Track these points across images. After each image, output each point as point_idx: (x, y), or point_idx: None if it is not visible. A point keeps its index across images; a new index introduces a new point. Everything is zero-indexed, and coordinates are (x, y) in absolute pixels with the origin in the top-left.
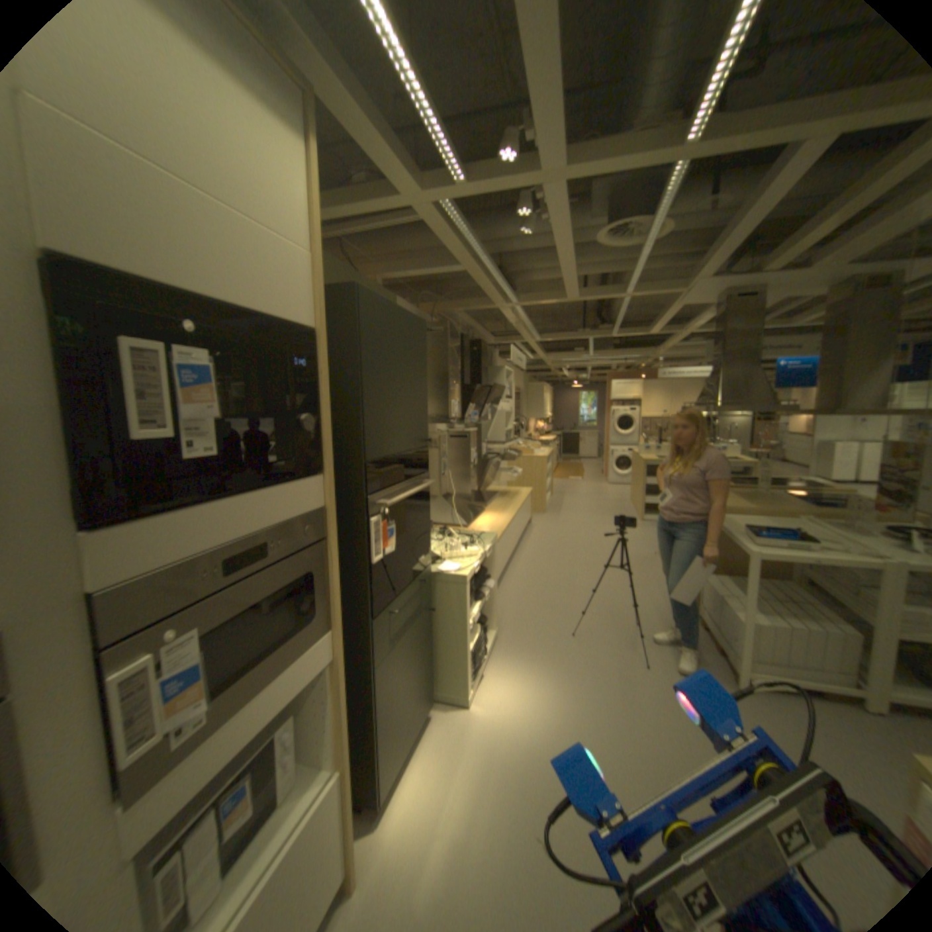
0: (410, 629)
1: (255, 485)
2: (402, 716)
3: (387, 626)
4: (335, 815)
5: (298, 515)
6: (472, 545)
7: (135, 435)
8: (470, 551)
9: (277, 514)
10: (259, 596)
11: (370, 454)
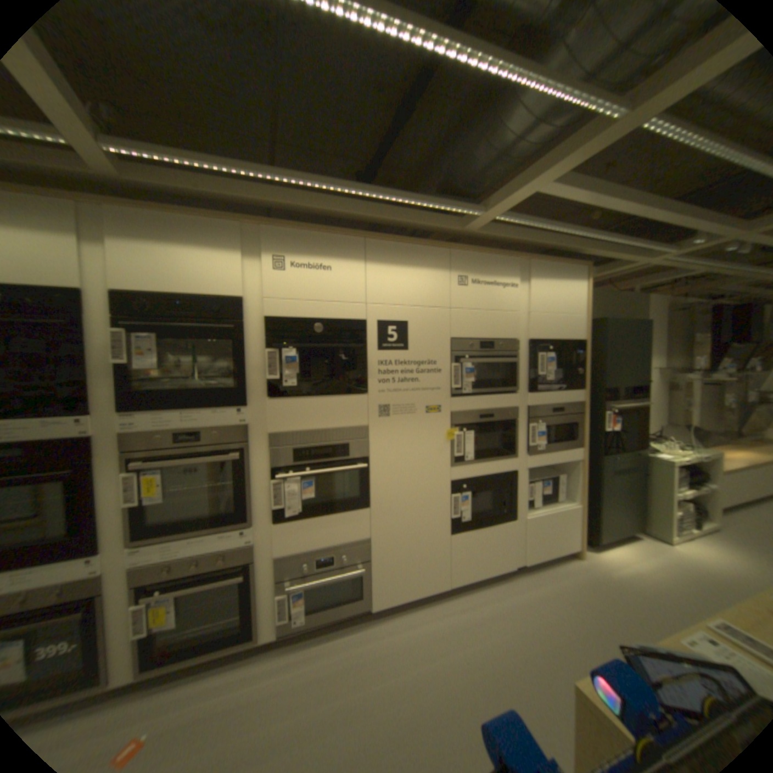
0: (630, 477)
1: (561, 390)
2: (620, 517)
3: (612, 464)
4: (579, 522)
5: (574, 402)
6: (694, 454)
7: (538, 374)
8: (689, 456)
9: (567, 400)
10: (560, 423)
11: (608, 385)
